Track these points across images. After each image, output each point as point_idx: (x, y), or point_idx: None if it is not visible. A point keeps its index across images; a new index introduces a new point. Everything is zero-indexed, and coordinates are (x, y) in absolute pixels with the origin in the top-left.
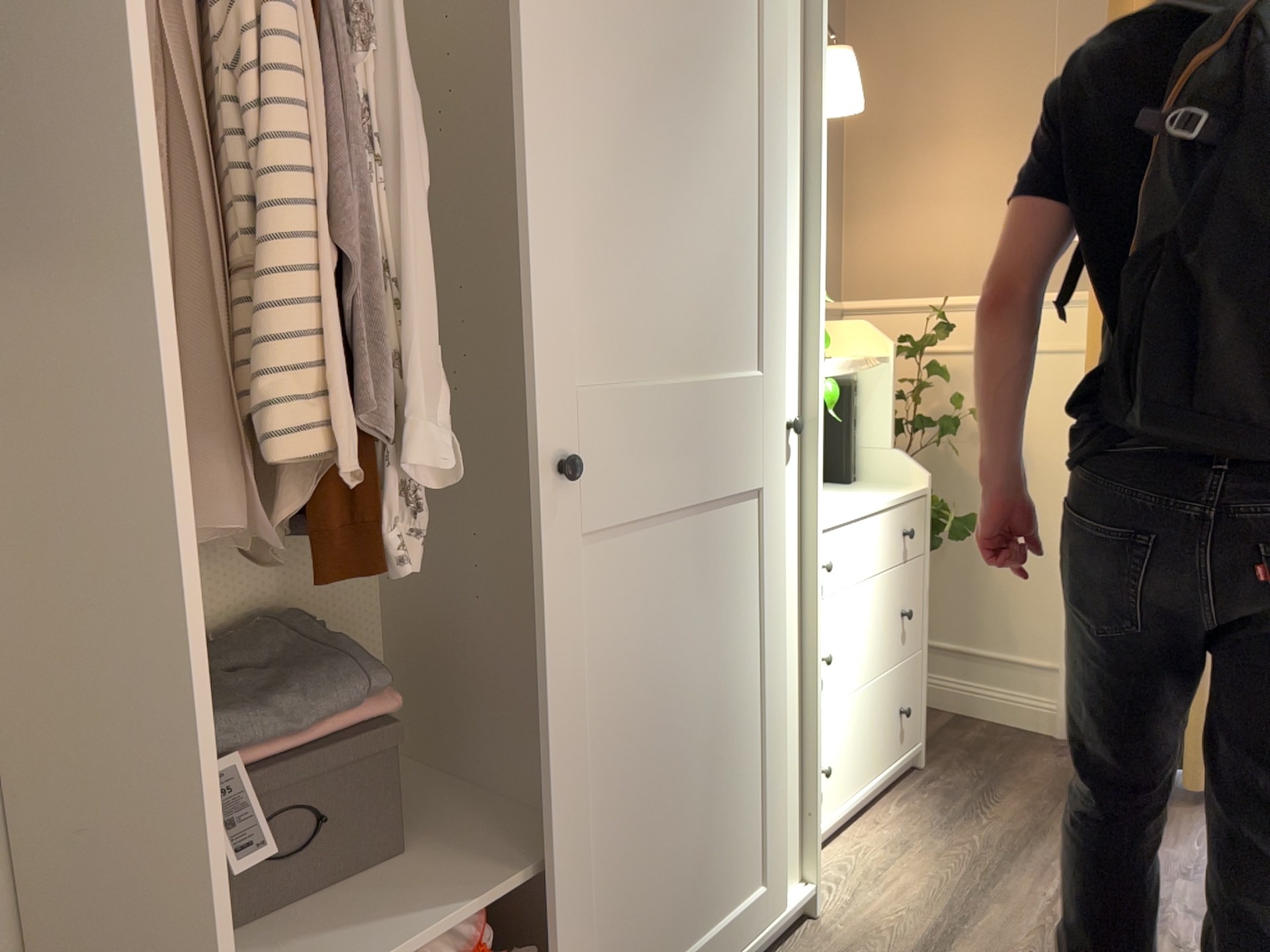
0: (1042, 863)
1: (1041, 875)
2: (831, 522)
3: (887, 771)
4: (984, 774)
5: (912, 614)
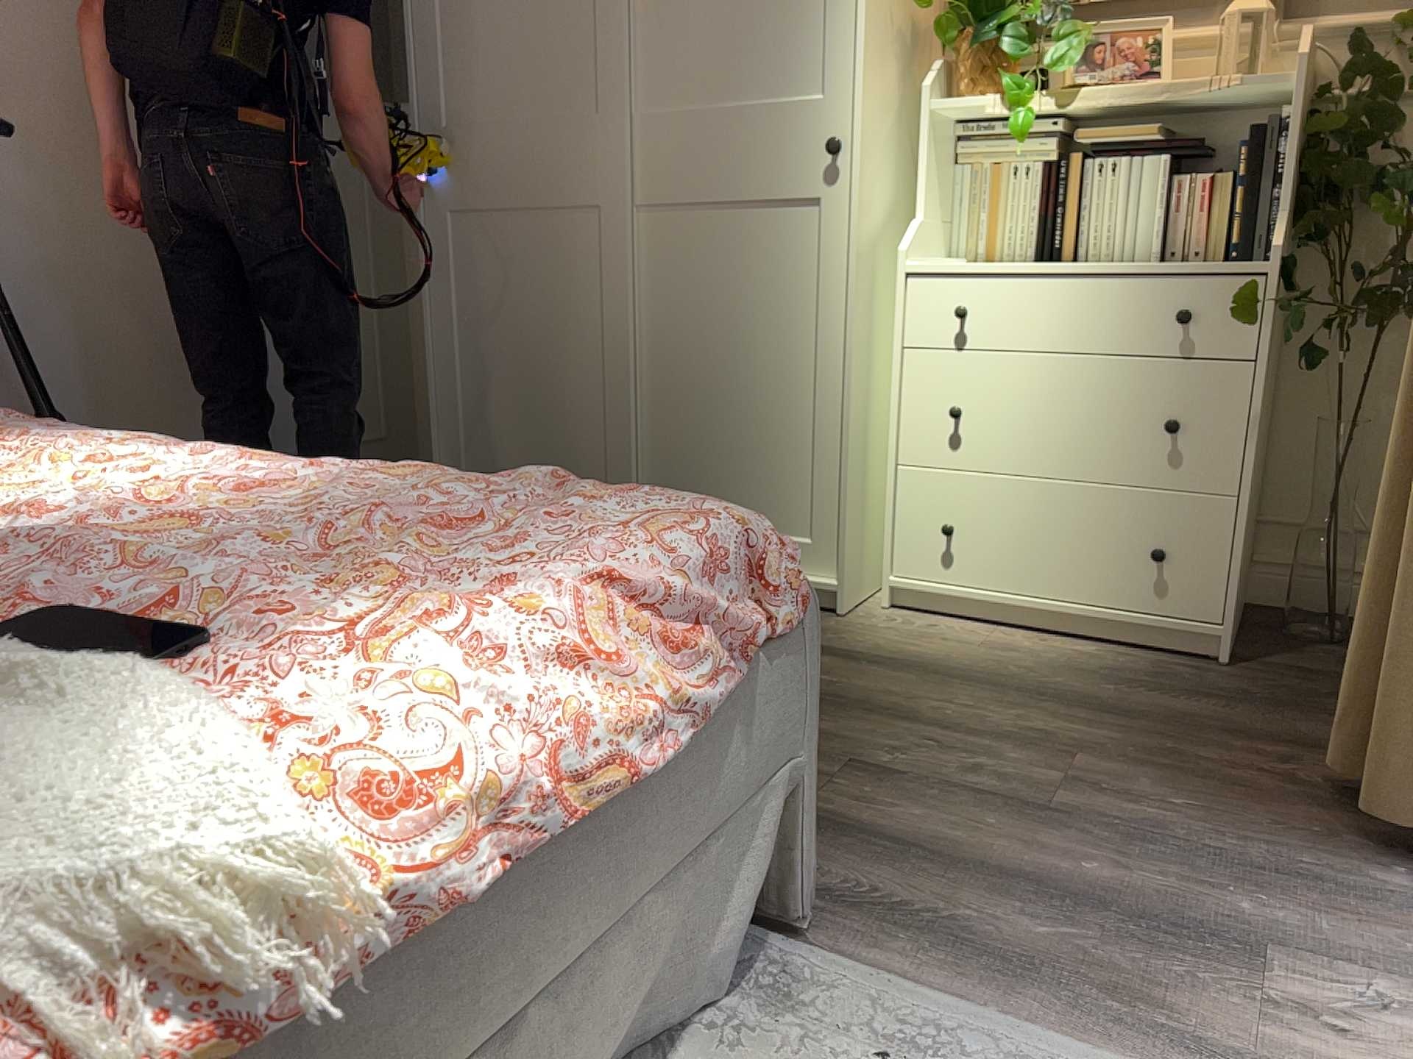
0: (1031, 709)
1: (1002, 706)
2: (997, 270)
3: (1108, 609)
4: (1264, 699)
5: (1170, 425)
